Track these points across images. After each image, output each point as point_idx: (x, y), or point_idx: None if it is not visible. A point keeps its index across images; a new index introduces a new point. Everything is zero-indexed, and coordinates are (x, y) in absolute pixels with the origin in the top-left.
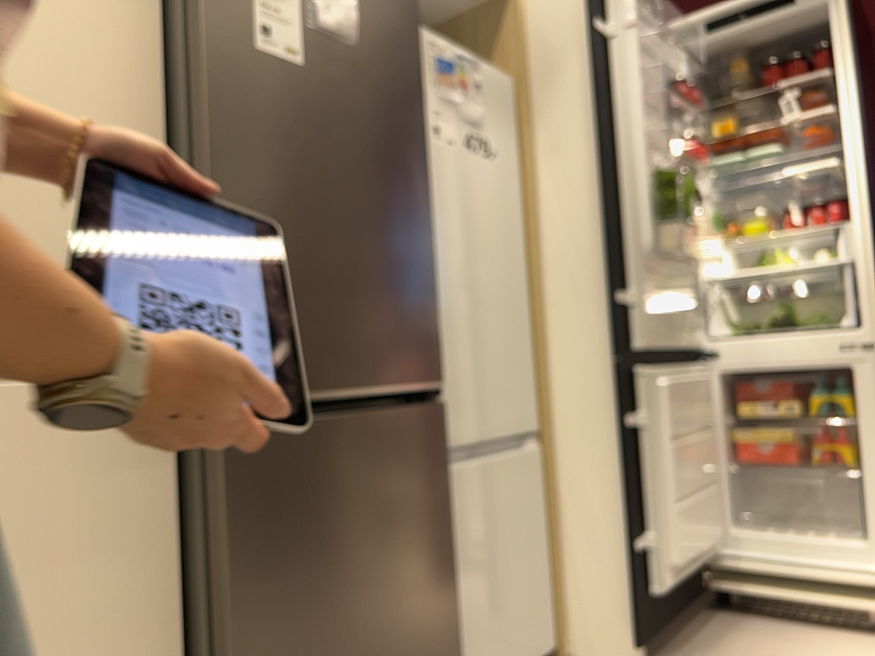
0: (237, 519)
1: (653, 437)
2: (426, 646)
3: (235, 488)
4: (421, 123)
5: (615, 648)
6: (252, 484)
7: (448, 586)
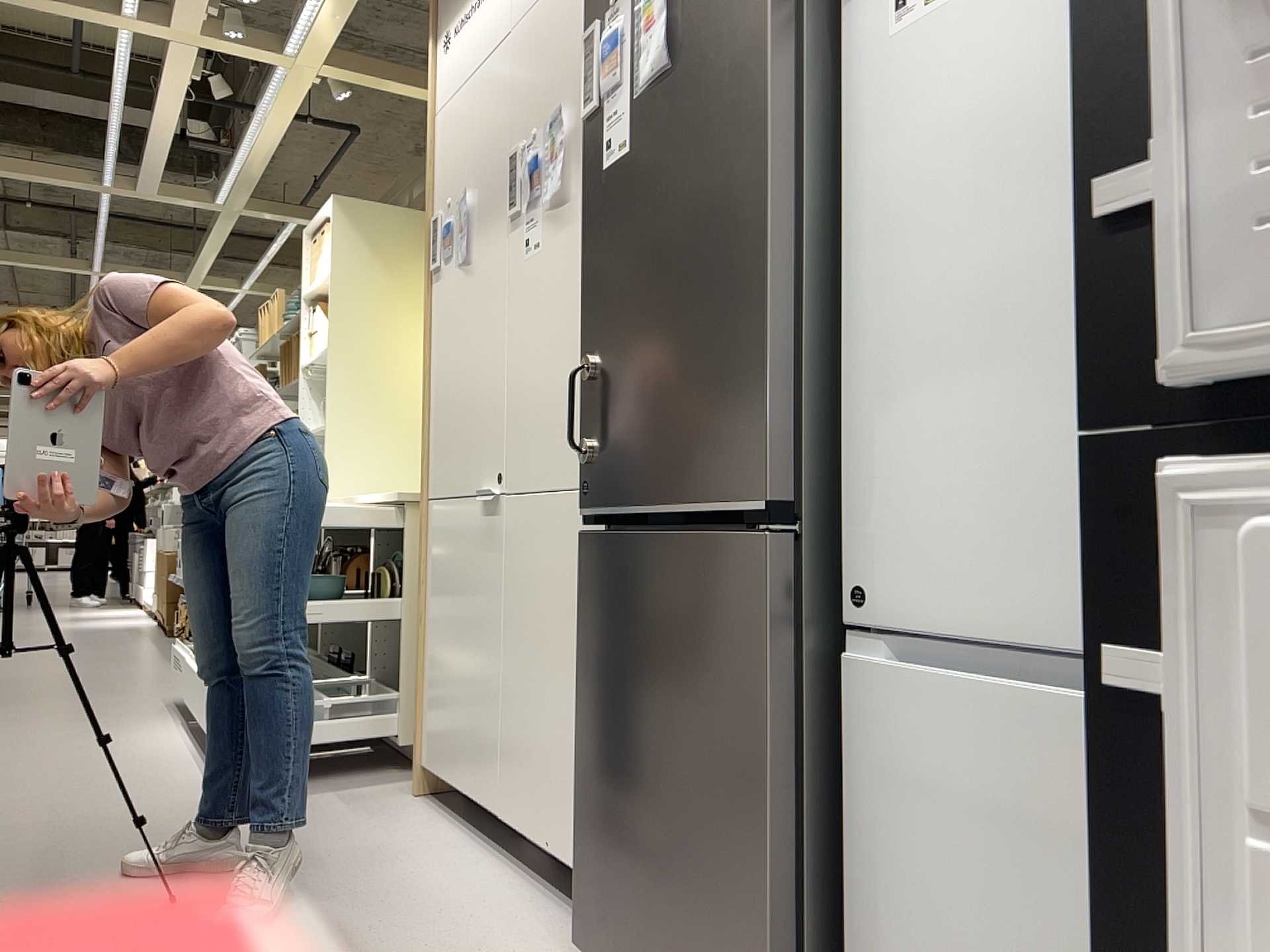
0: (584, 615)
1: (1226, 801)
2: (723, 887)
3: (584, 588)
4: (761, 79)
5: None
6: (591, 588)
7: (756, 829)
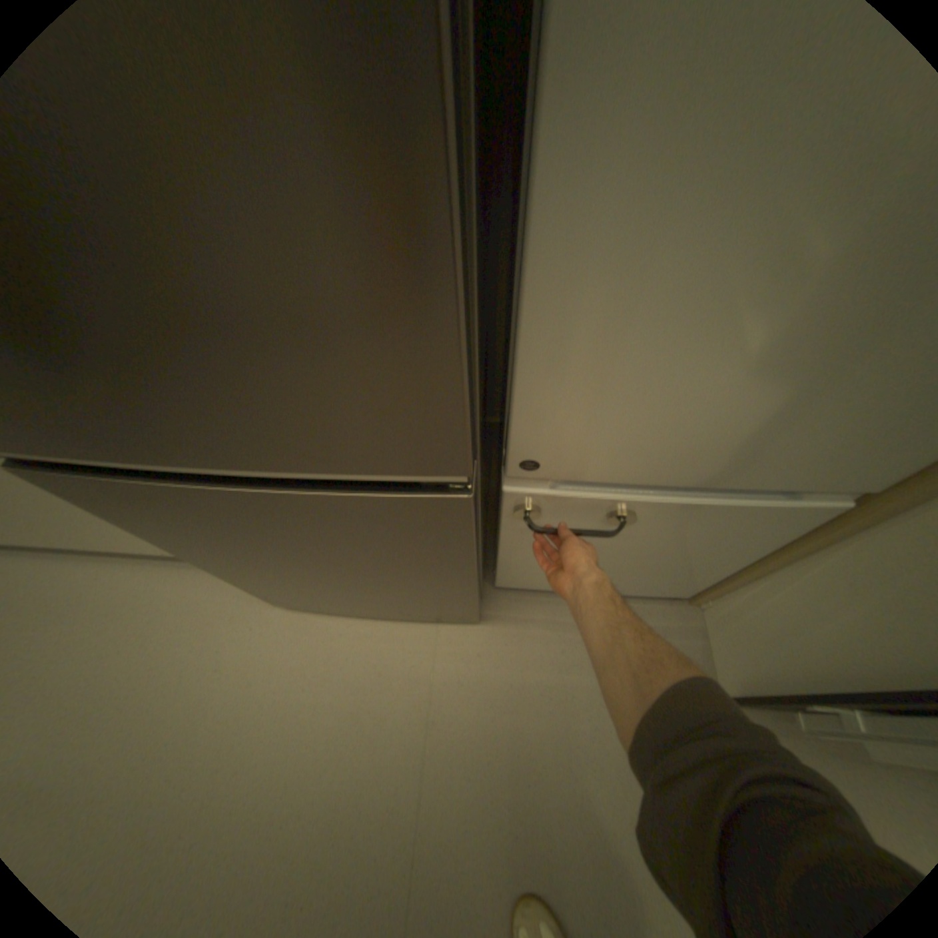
0: (114, 518)
1: None
2: (424, 595)
3: (86, 504)
4: None
5: (724, 662)
6: (105, 506)
7: (458, 586)
